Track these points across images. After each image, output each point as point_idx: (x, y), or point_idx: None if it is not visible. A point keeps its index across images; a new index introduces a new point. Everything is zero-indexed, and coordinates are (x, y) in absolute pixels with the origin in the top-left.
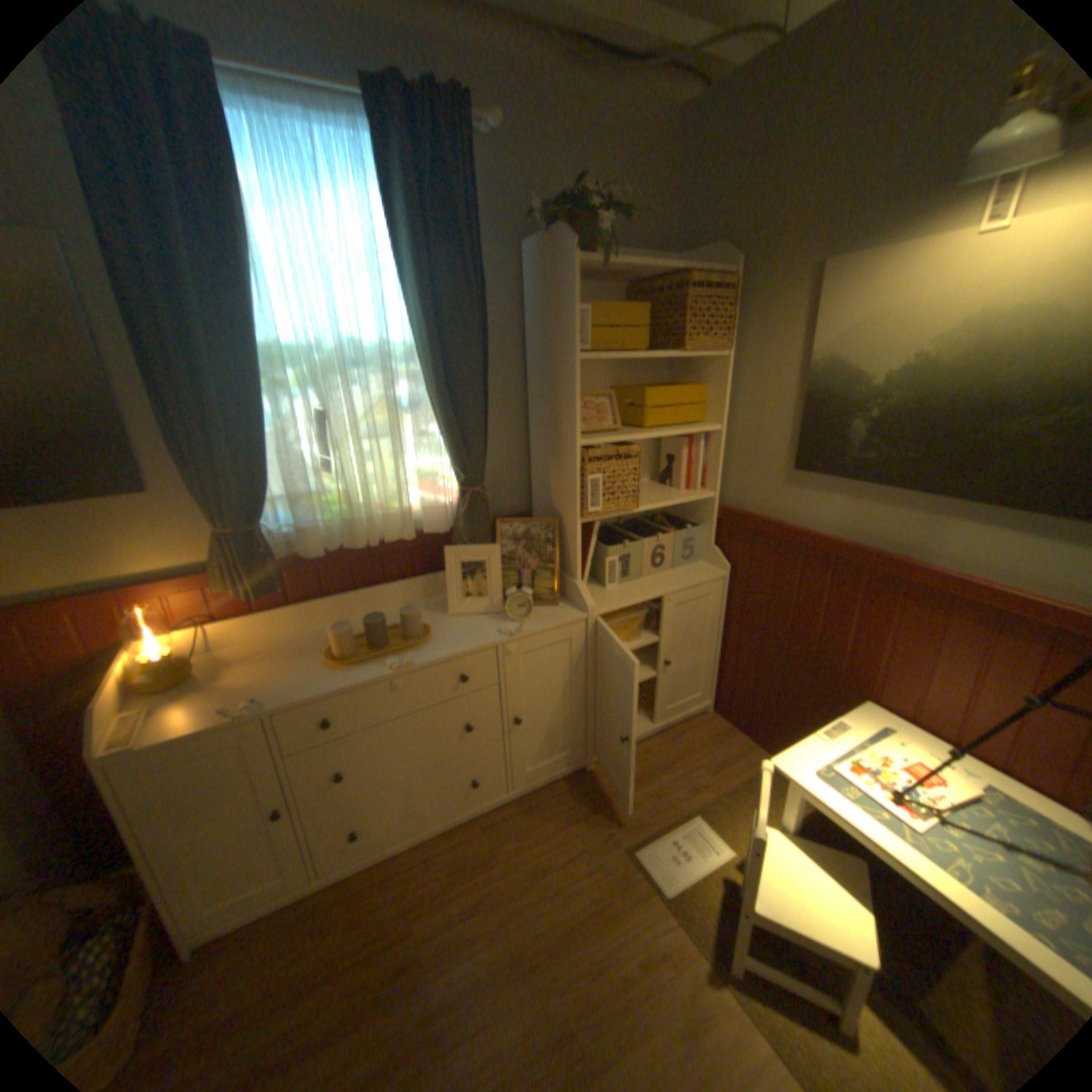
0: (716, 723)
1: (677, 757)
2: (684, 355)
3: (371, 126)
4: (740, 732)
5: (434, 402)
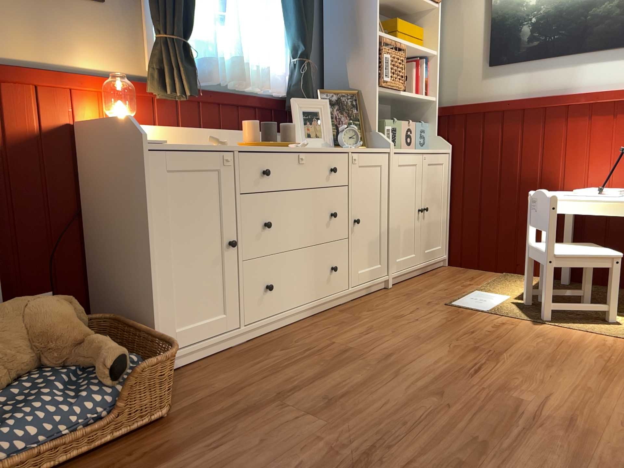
0: (453, 268)
1: (442, 279)
2: (406, 13)
3: None
4: (471, 268)
5: None
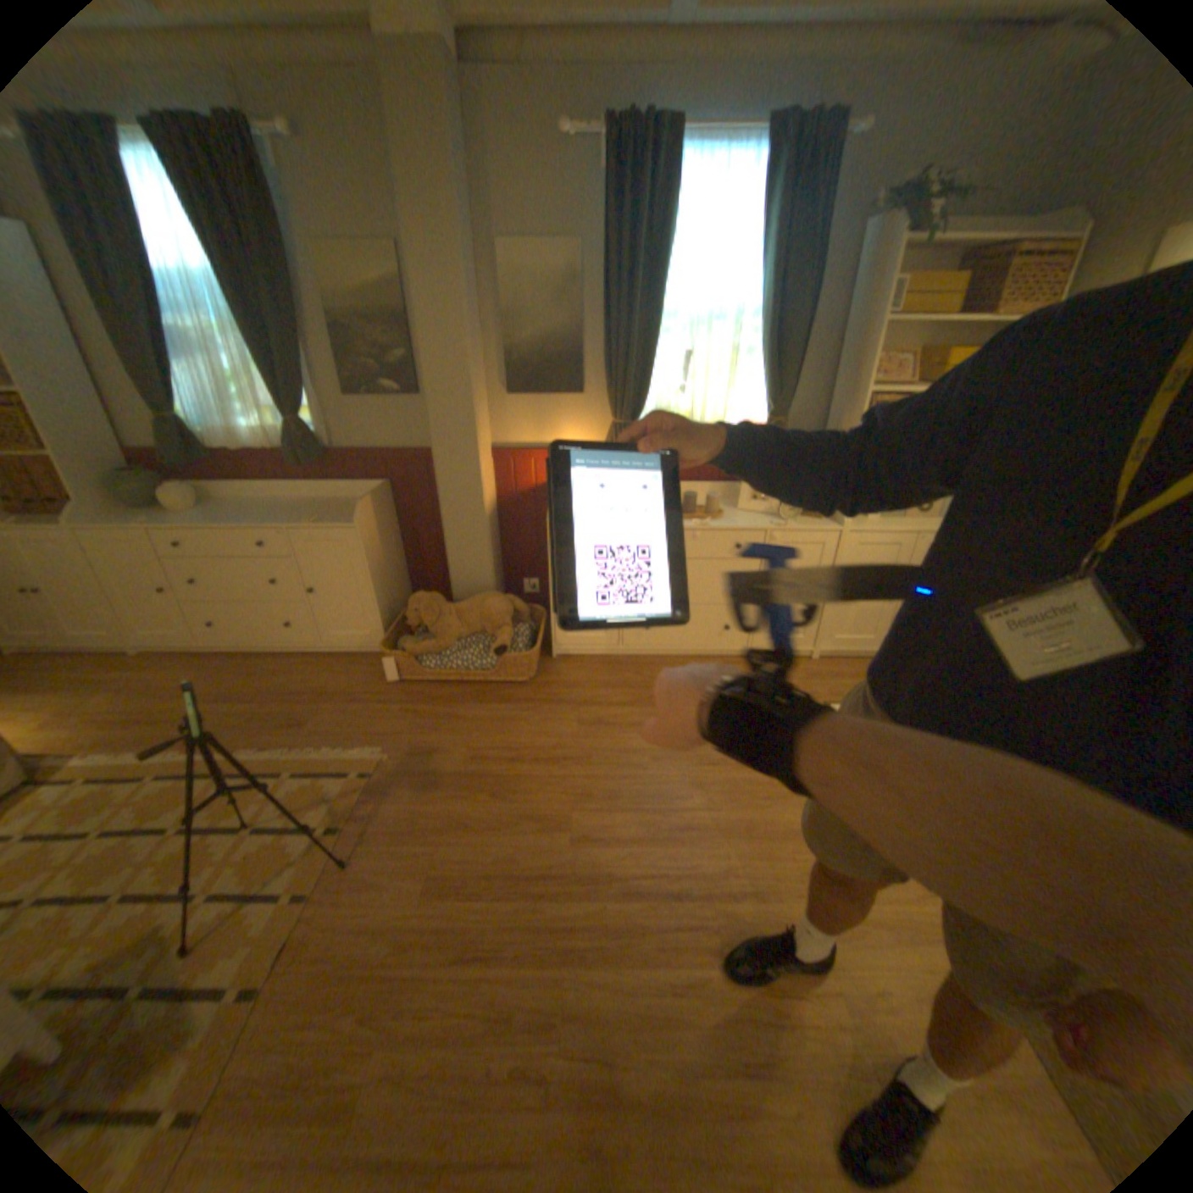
0: None
1: None
2: (1007, 320)
3: (768, 147)
4: None
5: (763, 350)
